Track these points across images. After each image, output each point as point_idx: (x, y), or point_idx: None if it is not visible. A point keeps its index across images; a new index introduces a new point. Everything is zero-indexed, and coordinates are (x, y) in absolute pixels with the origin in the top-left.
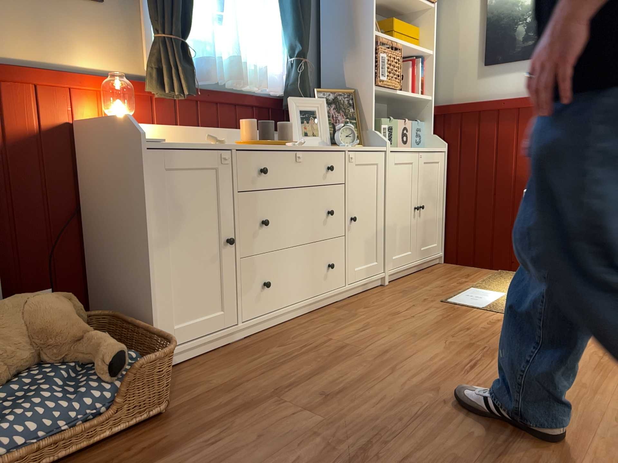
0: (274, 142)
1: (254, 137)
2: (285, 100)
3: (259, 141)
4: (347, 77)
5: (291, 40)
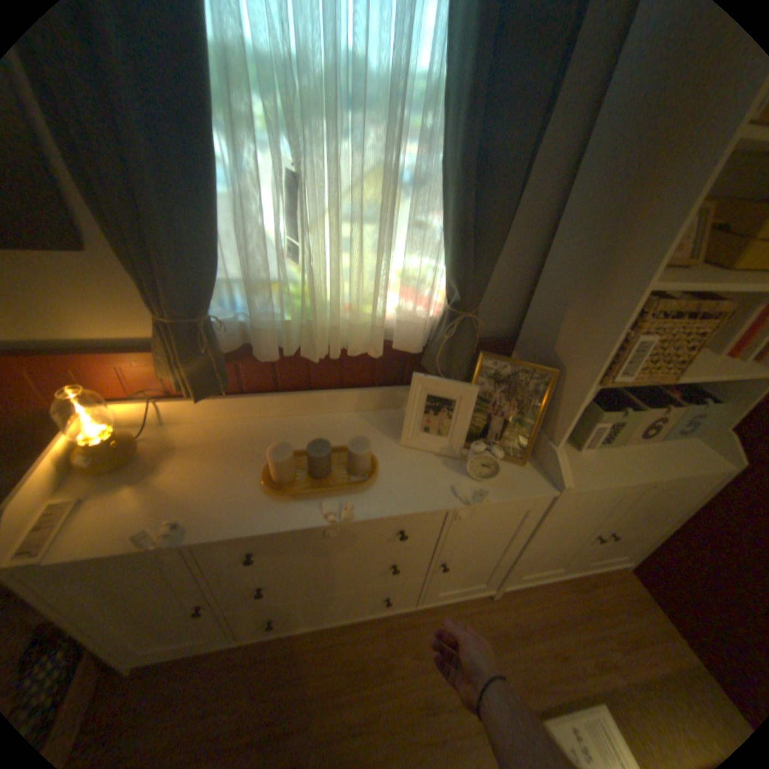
0: (310, 493)
1: (286, 475)
2: (426, 359)
3: (278, 495)
4: (563, 336)
5: (450, 275)
